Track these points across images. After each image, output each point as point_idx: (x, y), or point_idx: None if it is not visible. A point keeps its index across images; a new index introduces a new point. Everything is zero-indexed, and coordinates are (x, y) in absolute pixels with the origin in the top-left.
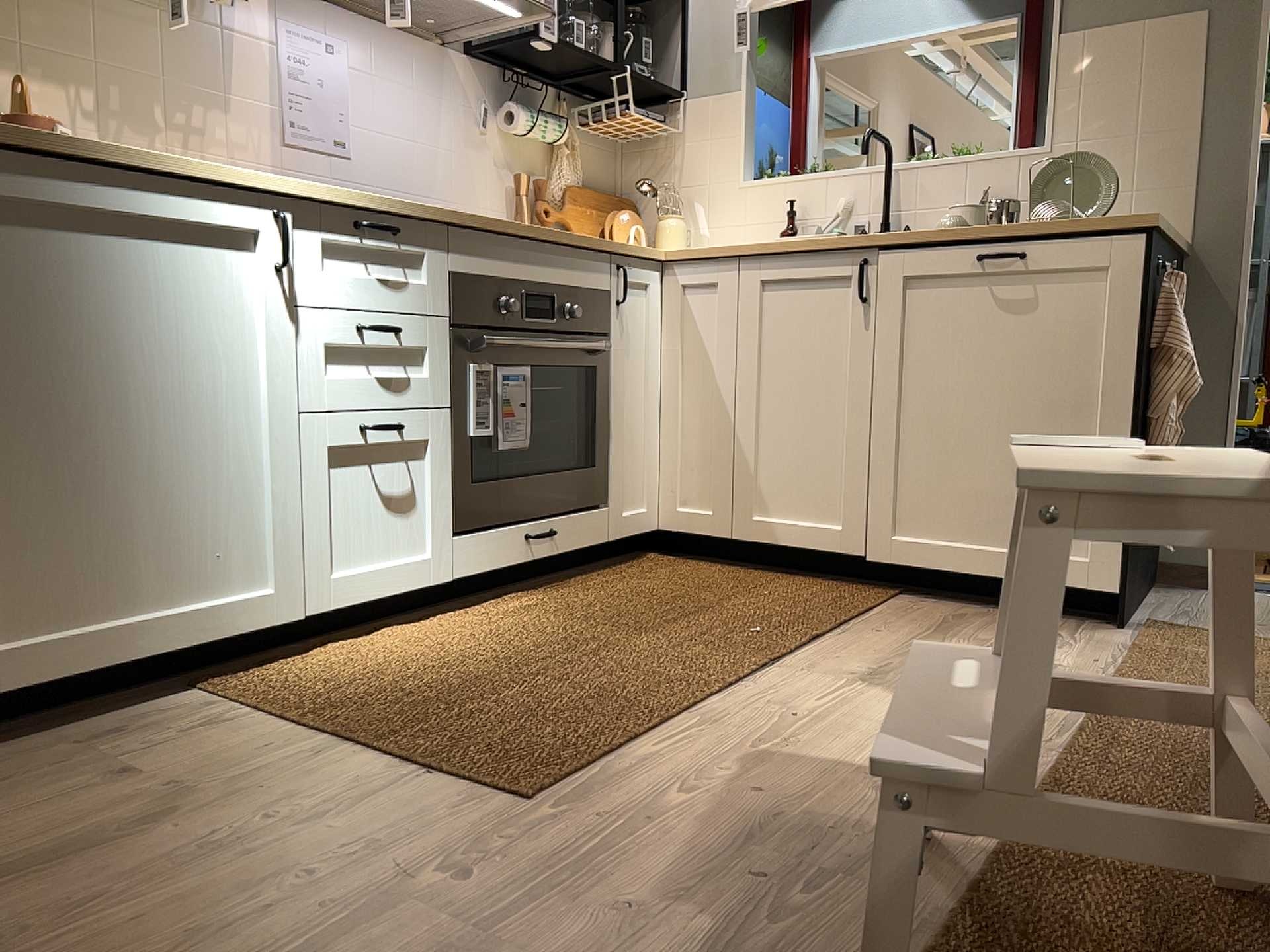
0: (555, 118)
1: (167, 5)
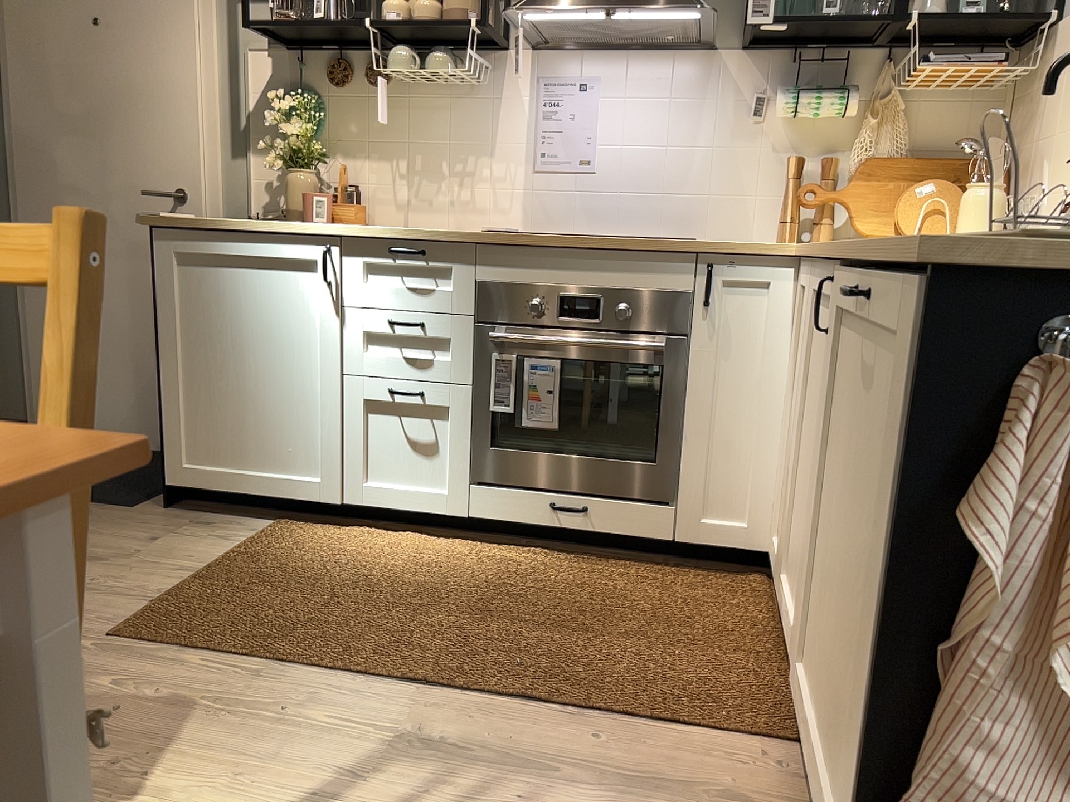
0: (834, 91)
1: (451, 91)
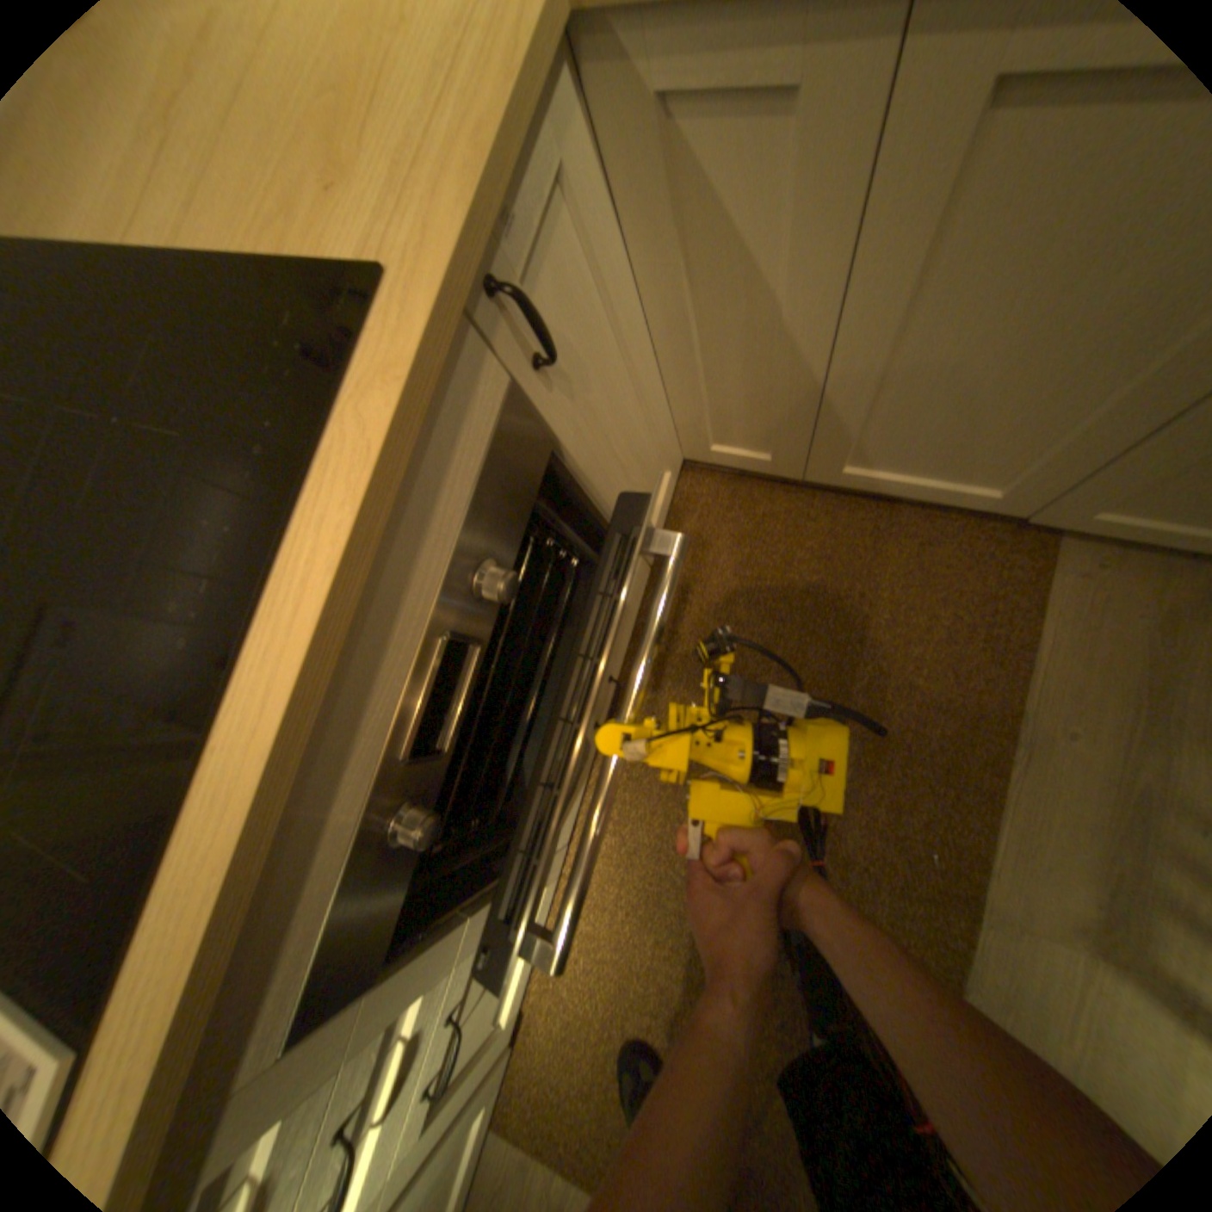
0: None
1: None
